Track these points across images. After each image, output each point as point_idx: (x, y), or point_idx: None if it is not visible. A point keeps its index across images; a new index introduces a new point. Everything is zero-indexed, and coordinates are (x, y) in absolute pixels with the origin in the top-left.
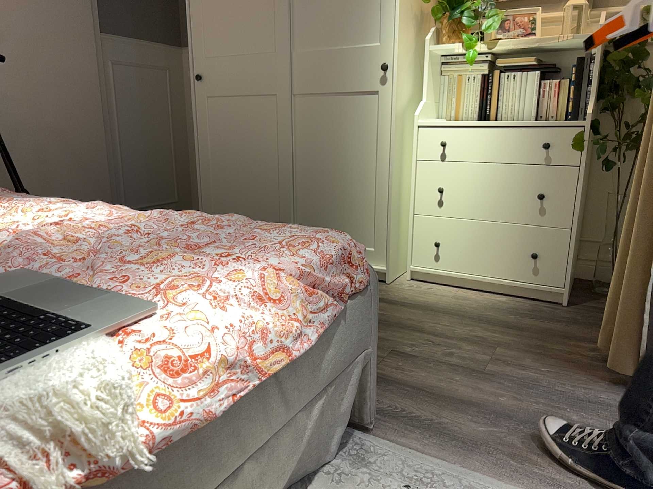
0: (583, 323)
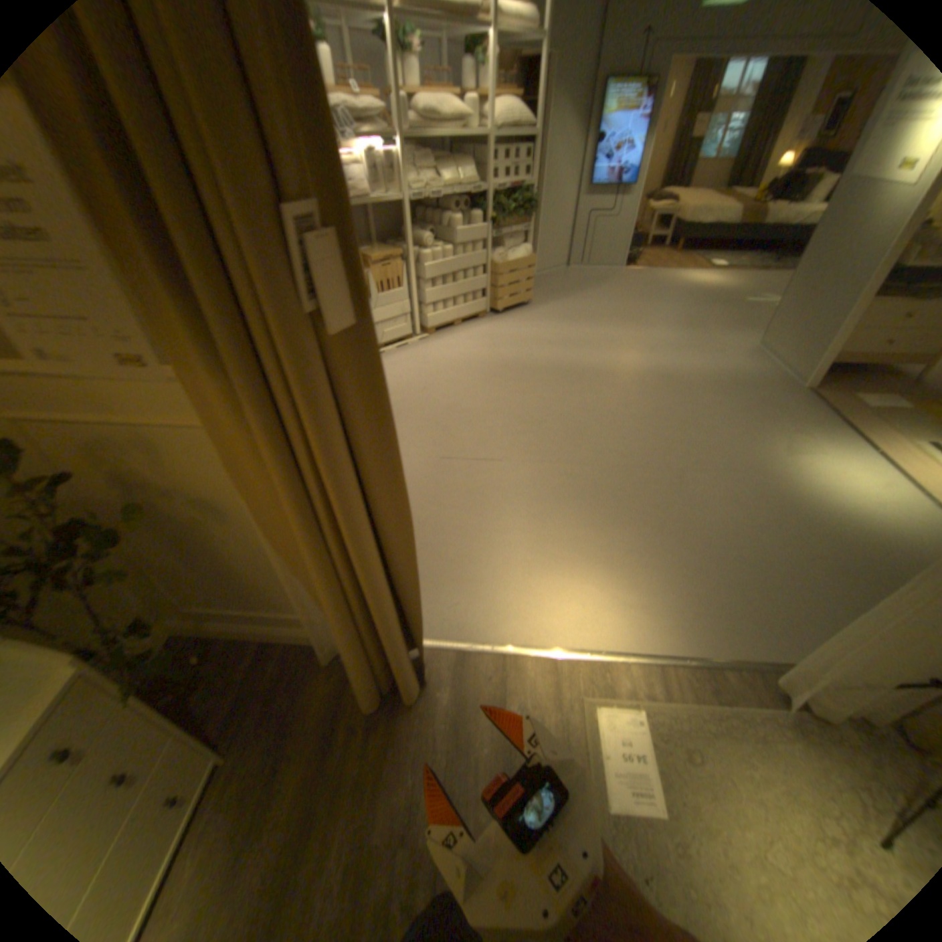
0: (272, 739)
